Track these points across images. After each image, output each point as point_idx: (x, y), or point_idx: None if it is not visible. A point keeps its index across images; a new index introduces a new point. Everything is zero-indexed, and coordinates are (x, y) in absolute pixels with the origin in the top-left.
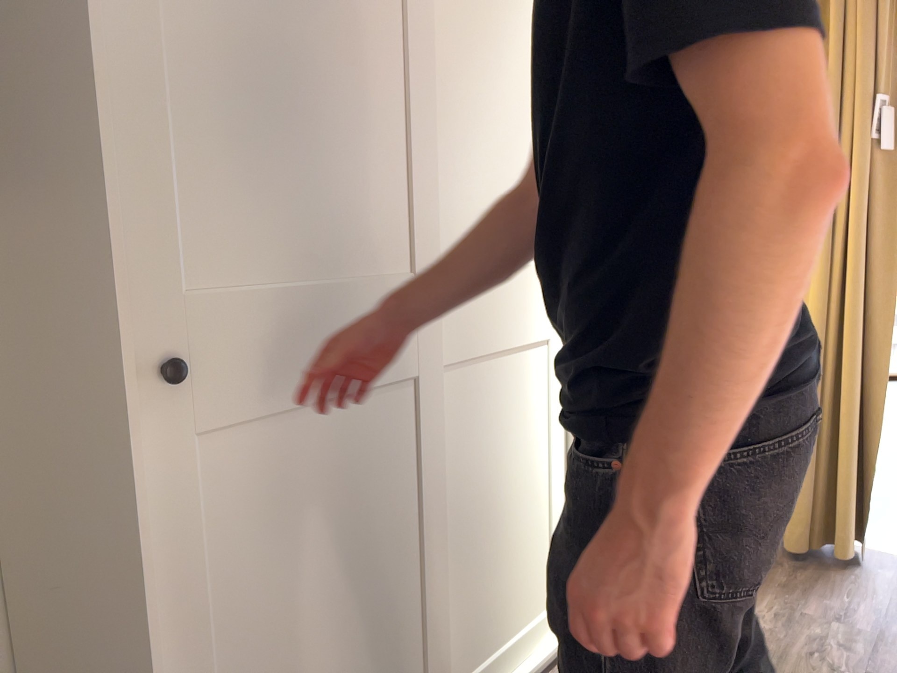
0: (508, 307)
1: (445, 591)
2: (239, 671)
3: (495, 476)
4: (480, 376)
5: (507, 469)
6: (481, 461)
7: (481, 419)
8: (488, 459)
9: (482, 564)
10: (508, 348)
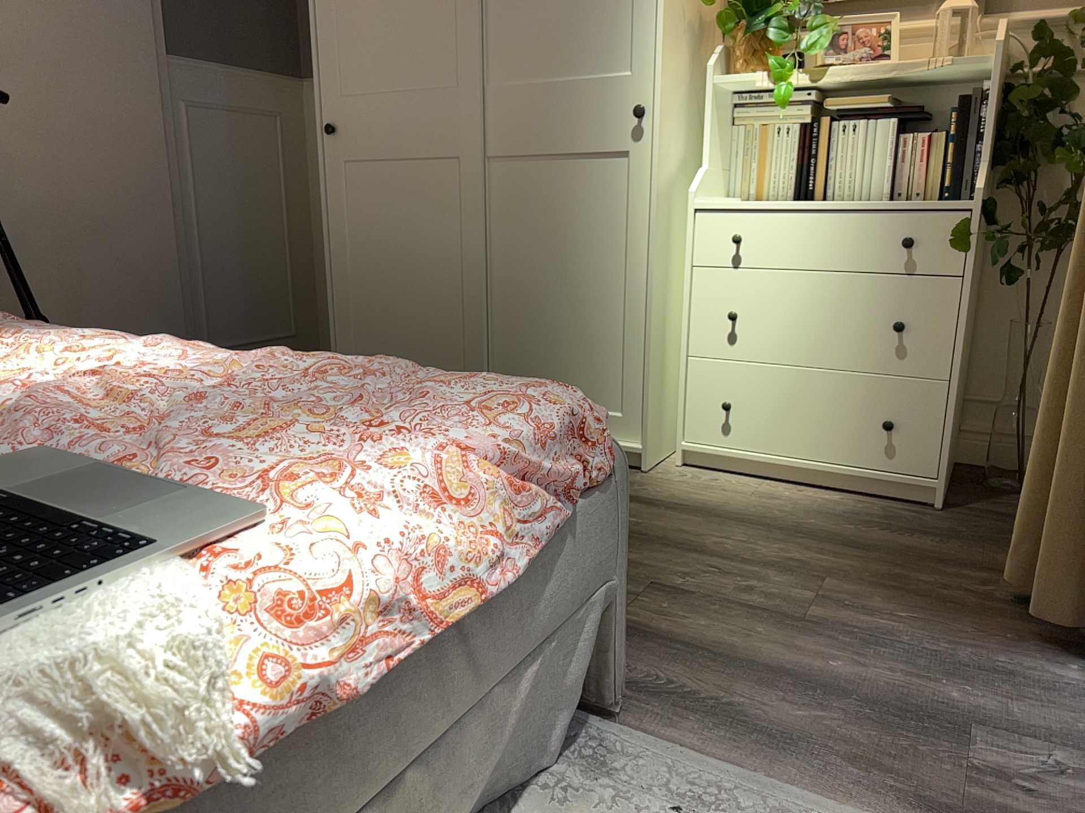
0: (566, 115)
1: (488, 325)
2: (355, 283)
3: (549, 261)
4: (533, 172)
5: (565, 262)
6: (533, 243)
7: (533, 208)
8: (540, 244)
9: (532, 328)
10: (566, 153)
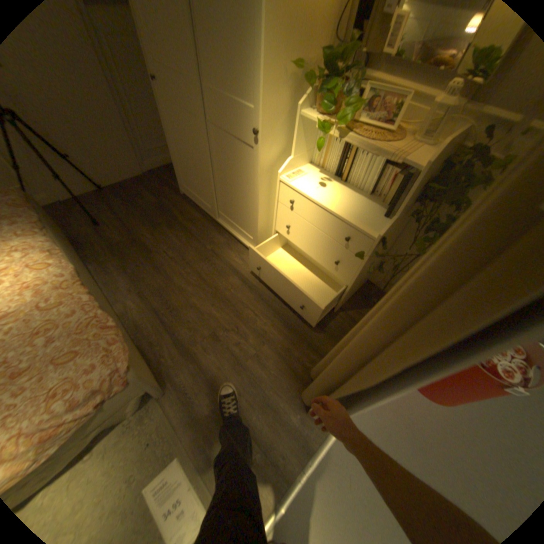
0: (231, 116)
1: (215, 188)
2: (176, 151)
3: (231, 177)
4: (223, 136)
5: (235, 180)
6: (225, 166)
7: (224, 152)
8: (228, 168)
9: (228, 197)
10: (233, 134)
